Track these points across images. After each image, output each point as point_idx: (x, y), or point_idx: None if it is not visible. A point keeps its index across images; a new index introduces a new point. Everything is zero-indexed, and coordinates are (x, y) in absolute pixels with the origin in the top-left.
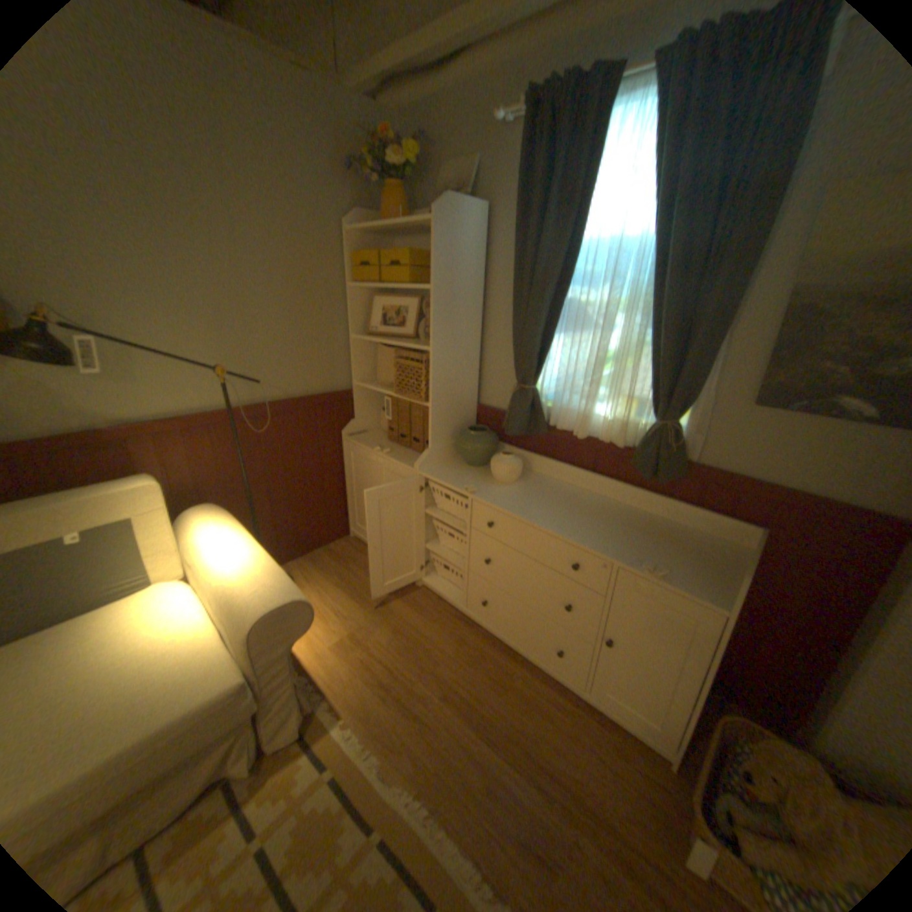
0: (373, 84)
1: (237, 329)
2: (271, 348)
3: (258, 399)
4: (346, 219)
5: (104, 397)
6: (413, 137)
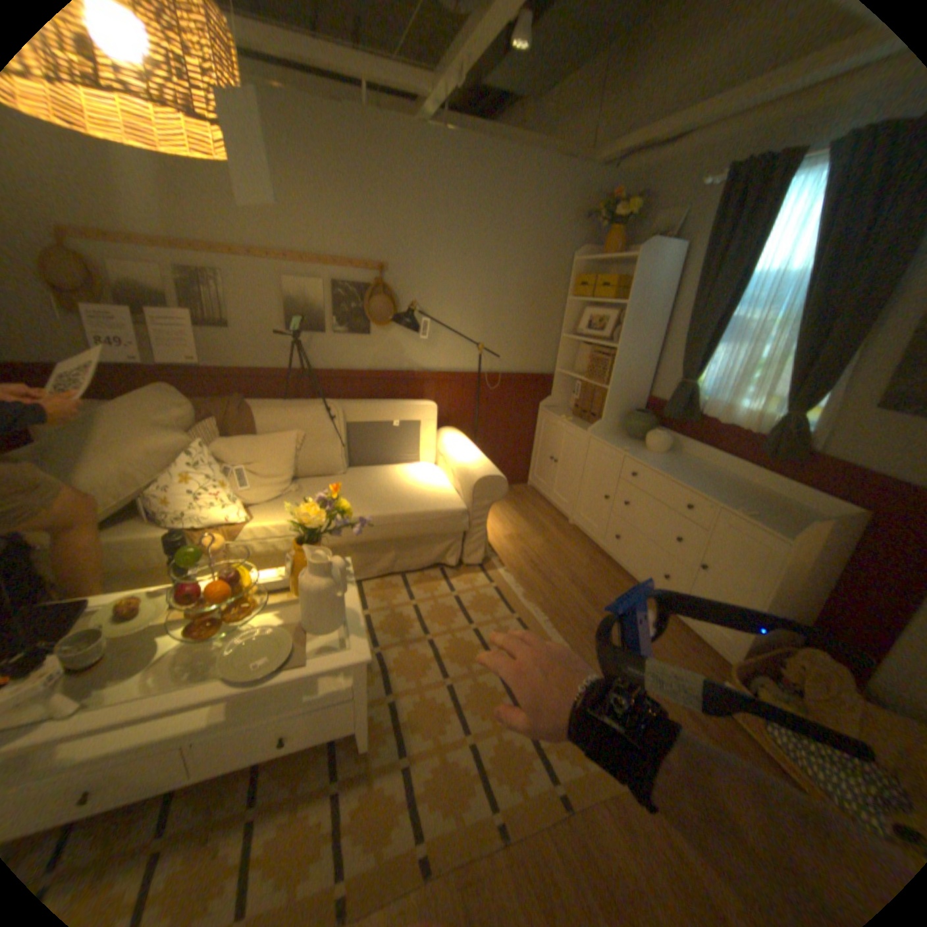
0: (619, 155)
1: (492, 323)
2: (508, 338)
3: (493, 370)
4: (577, 253)
5: (420, 355)
6: (640, 195)
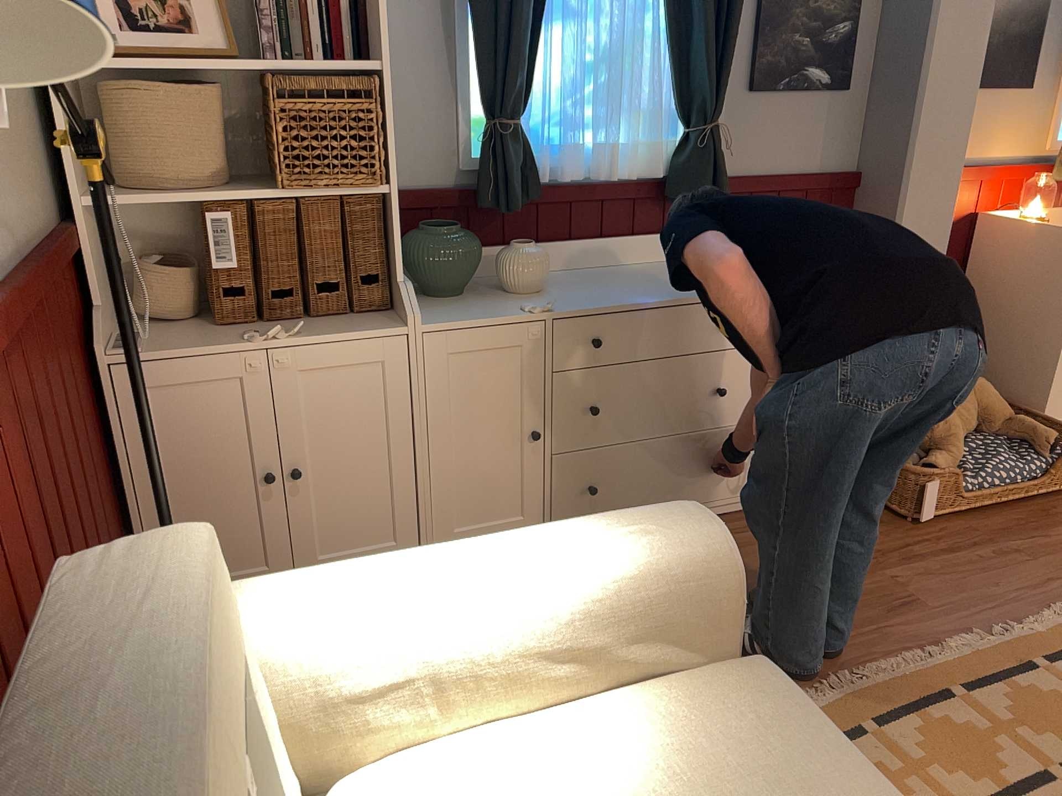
0: None
1: None
2: None
3: None
4: None
5: None
6: None
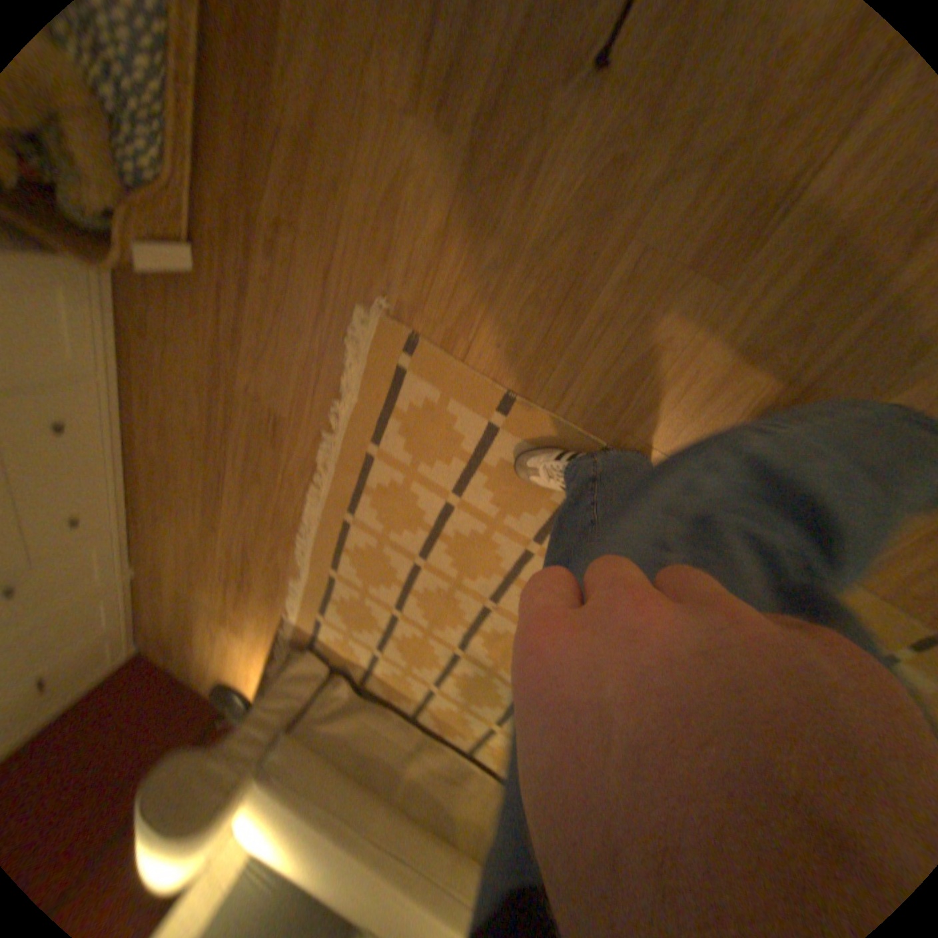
0: None
1: None
2: None
3: None
4: None
5: None
6: None
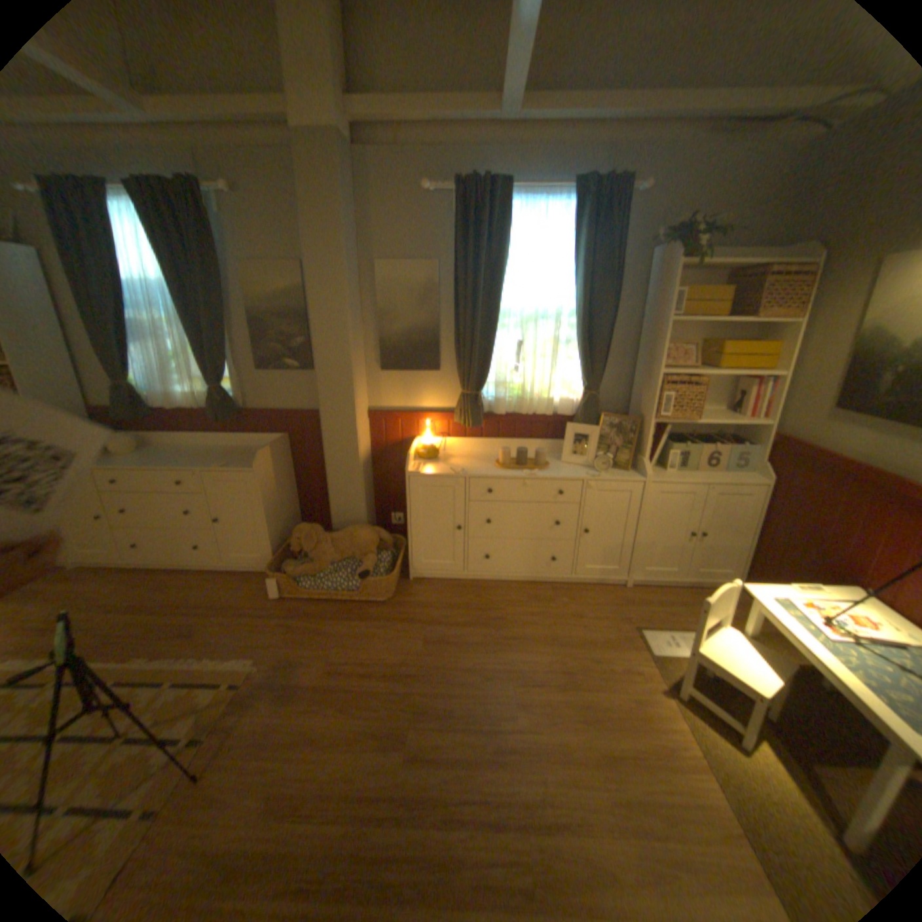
0: None
1: None
2: None
3: None
4: None
5: None
6: None
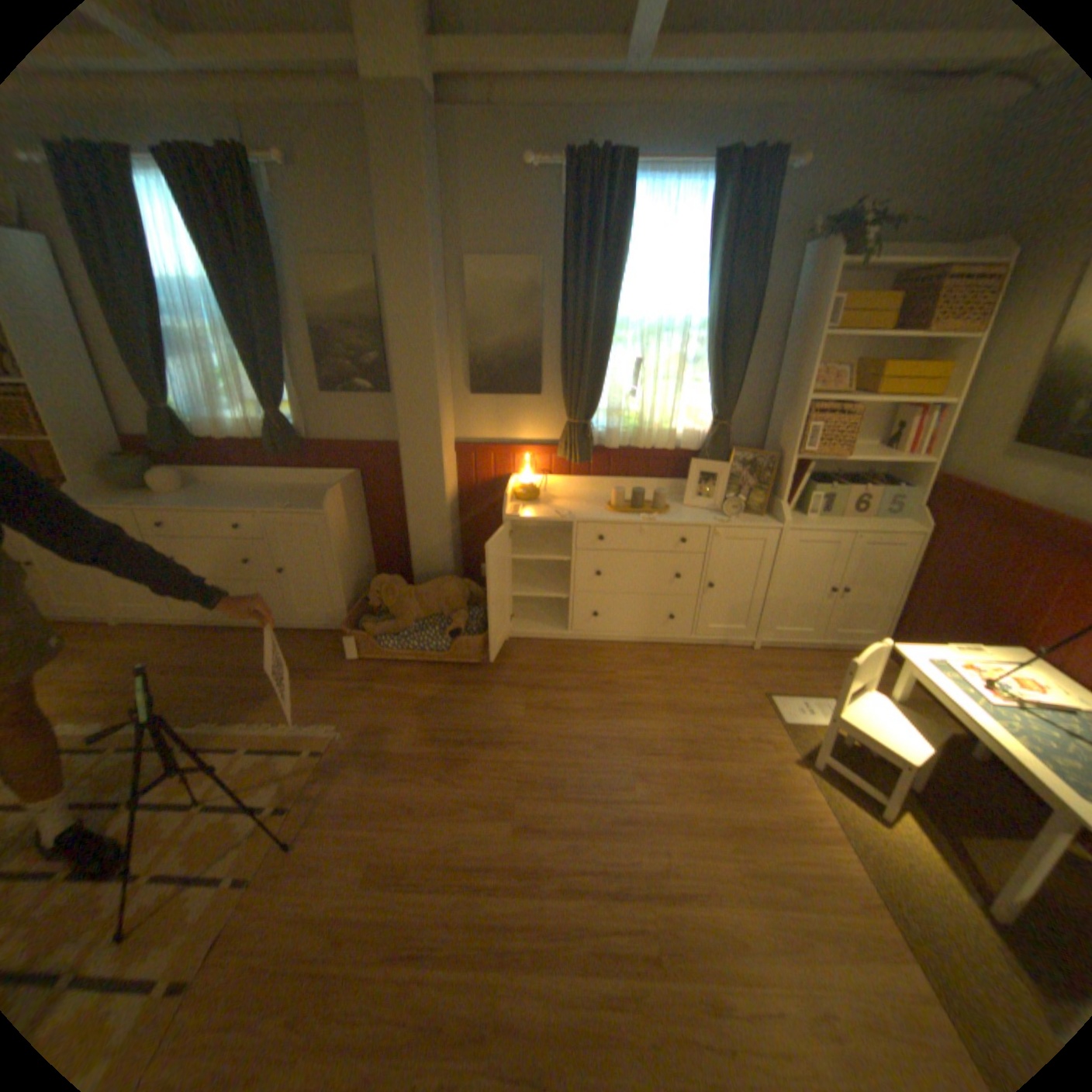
0: None
1: None
2: None
3: None
4: None
5: None
6: None
